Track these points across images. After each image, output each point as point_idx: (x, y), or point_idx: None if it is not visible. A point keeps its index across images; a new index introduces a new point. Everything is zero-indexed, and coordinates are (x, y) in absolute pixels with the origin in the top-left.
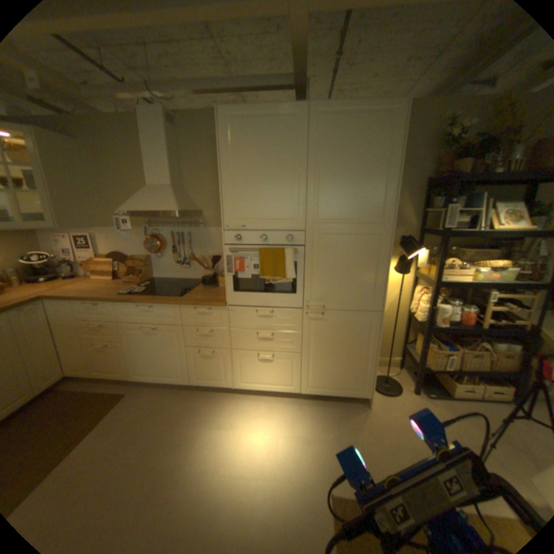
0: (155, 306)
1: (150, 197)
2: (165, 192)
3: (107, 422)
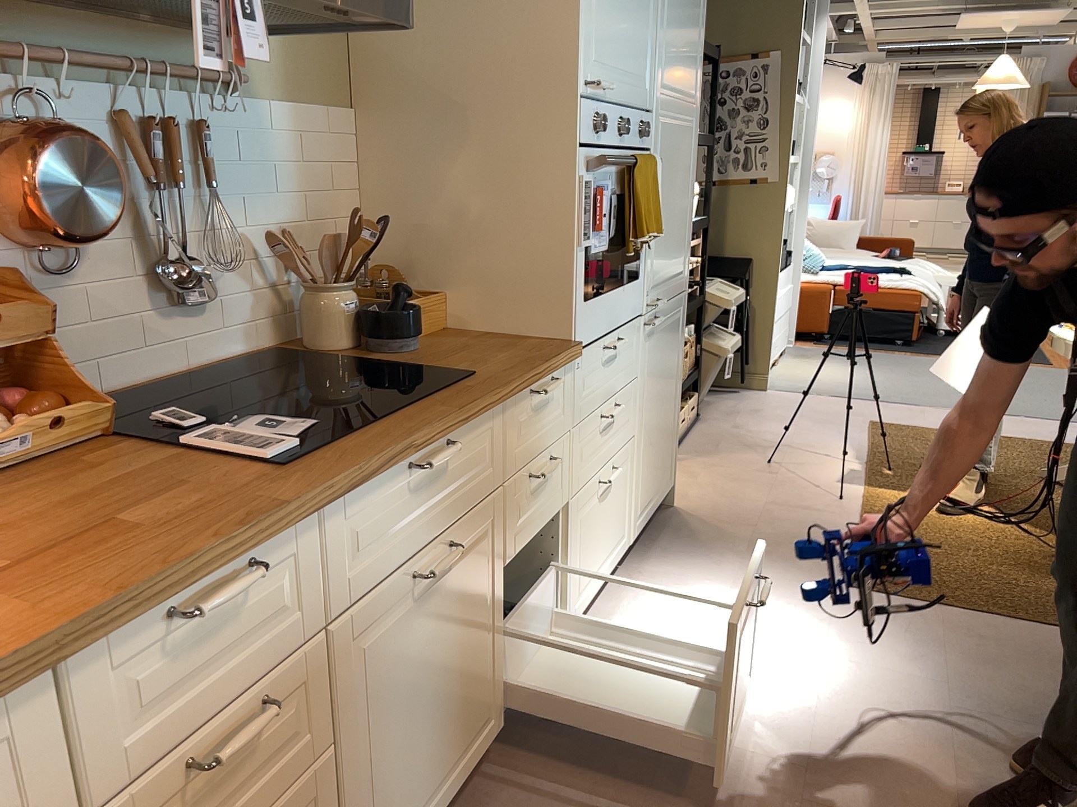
0: (457, 435)
1: None
2: None
3: None
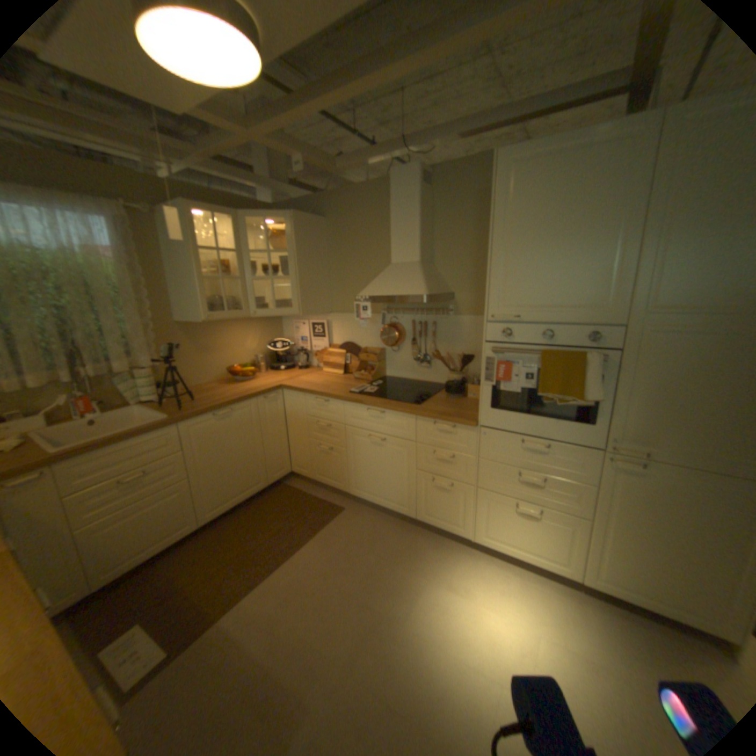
0: (387, 412)
1: (394, 278)
2: (412, 271)
3: (326, 534)
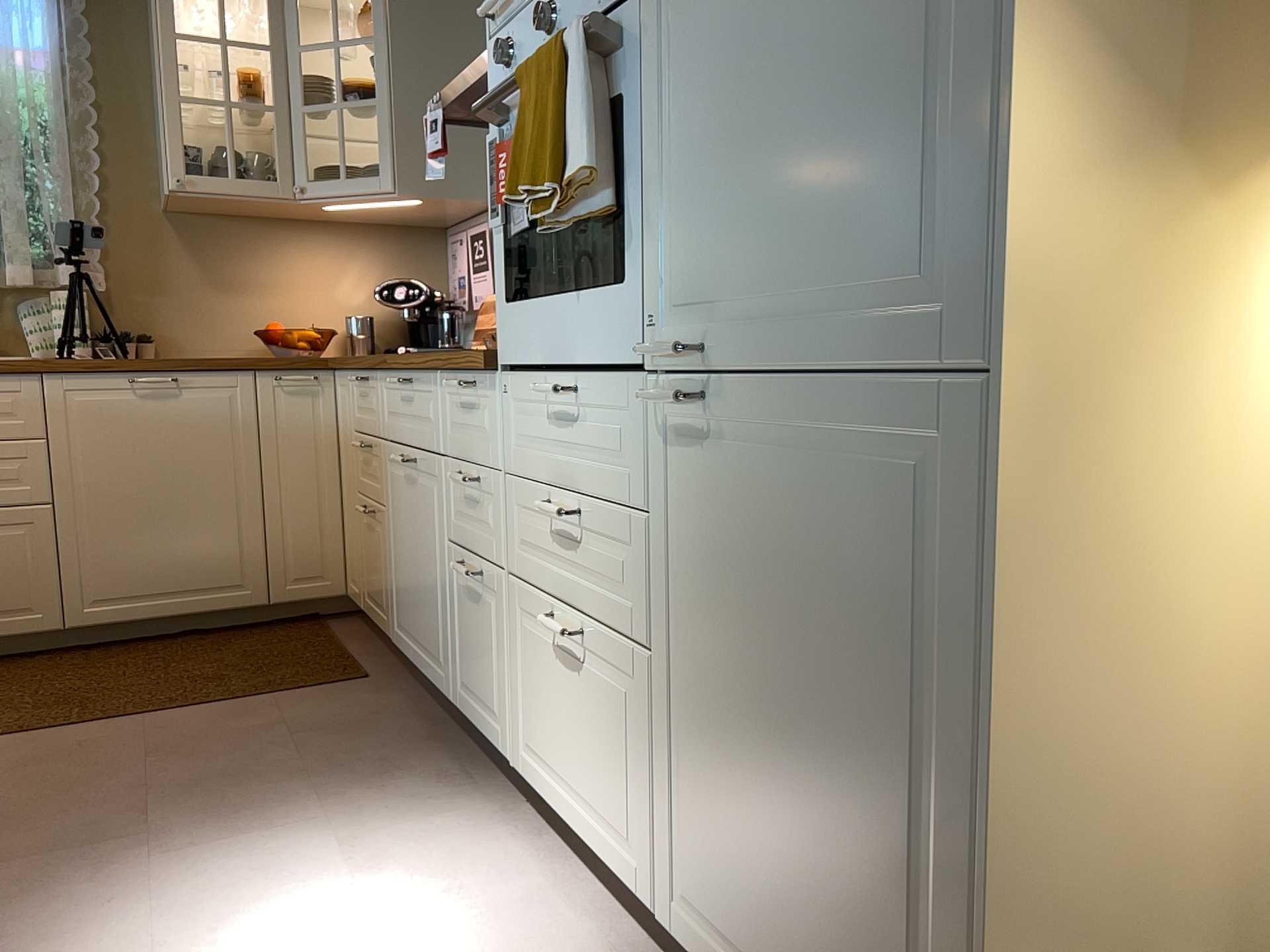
0: (414, 379)
1: None
2: None
3: (269, 703)
